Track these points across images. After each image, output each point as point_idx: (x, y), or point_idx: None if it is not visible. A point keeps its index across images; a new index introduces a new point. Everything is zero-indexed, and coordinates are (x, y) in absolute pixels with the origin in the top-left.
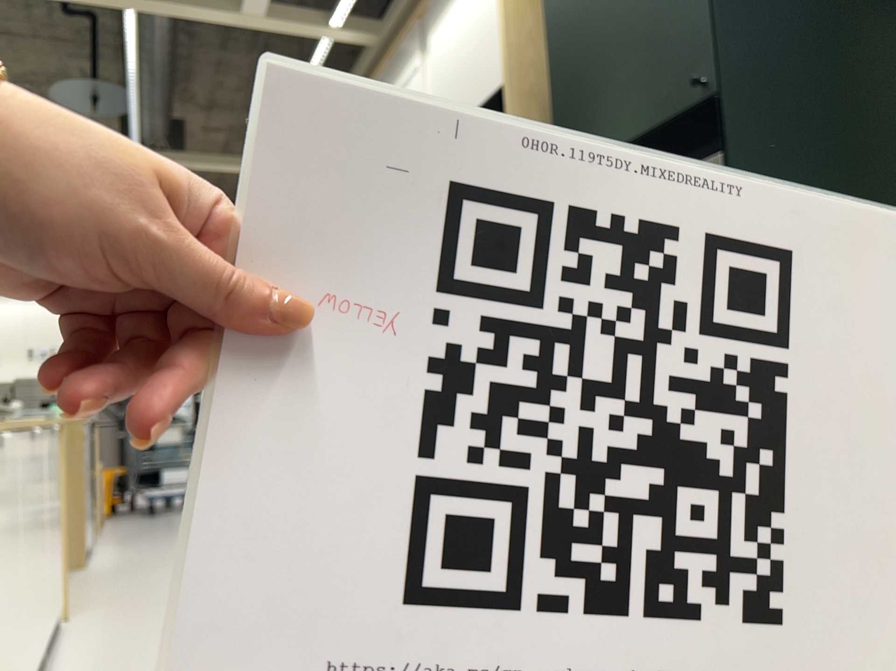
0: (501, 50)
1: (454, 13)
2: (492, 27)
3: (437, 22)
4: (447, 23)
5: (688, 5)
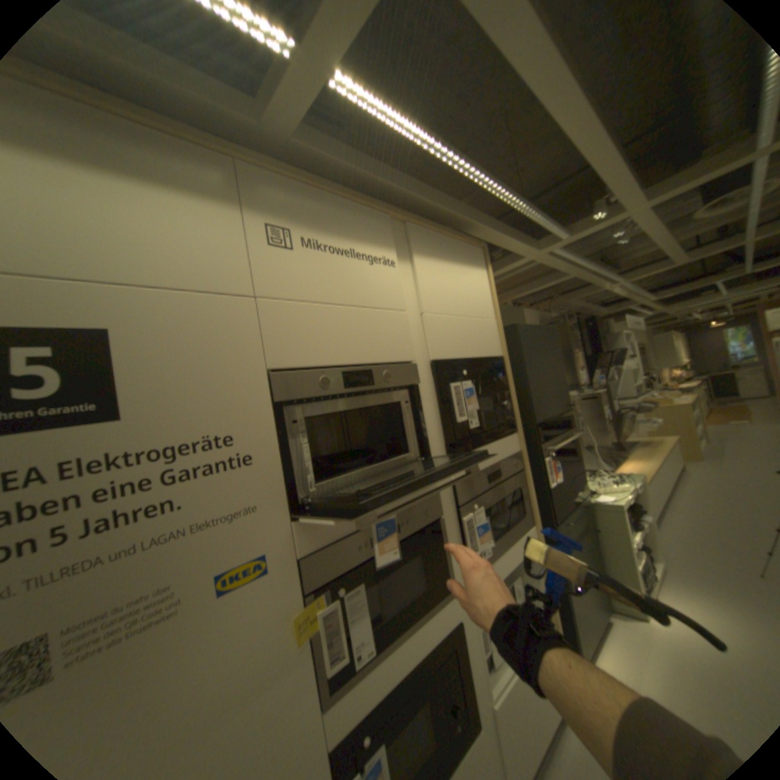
0: (495, 334)
1: (449, 270)
2: (487, 315)
3: (425, 254)
4: (440, 268)
5: (562, 379)
